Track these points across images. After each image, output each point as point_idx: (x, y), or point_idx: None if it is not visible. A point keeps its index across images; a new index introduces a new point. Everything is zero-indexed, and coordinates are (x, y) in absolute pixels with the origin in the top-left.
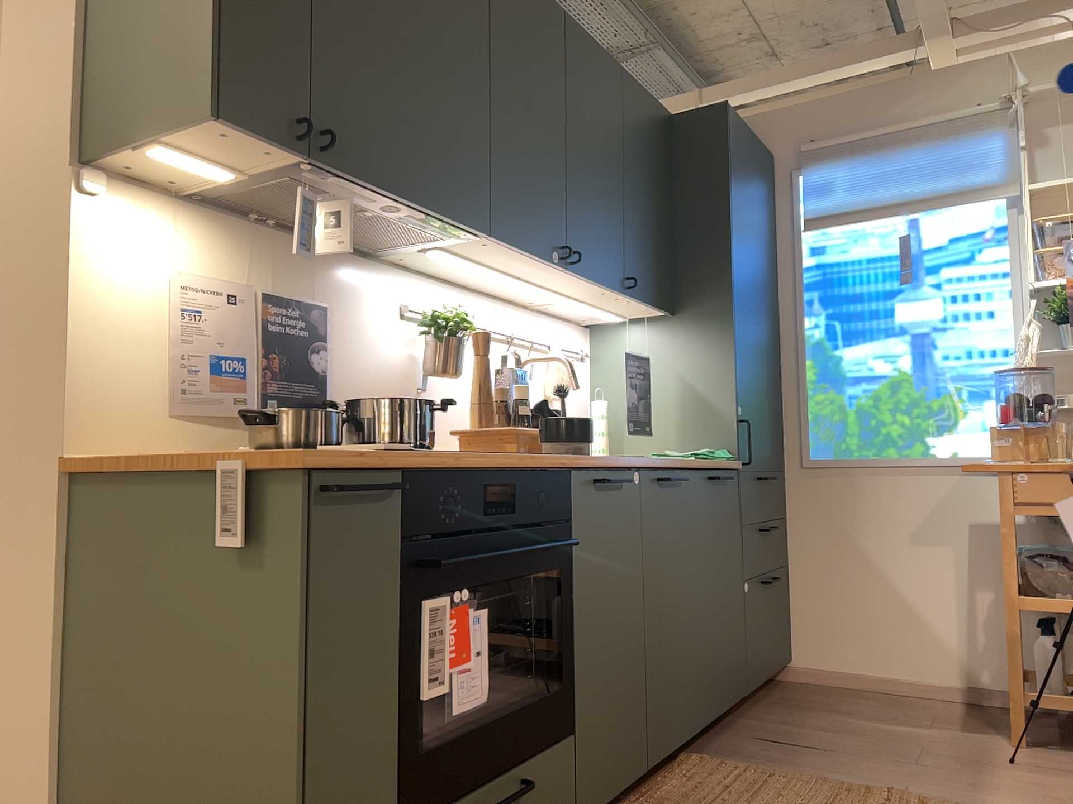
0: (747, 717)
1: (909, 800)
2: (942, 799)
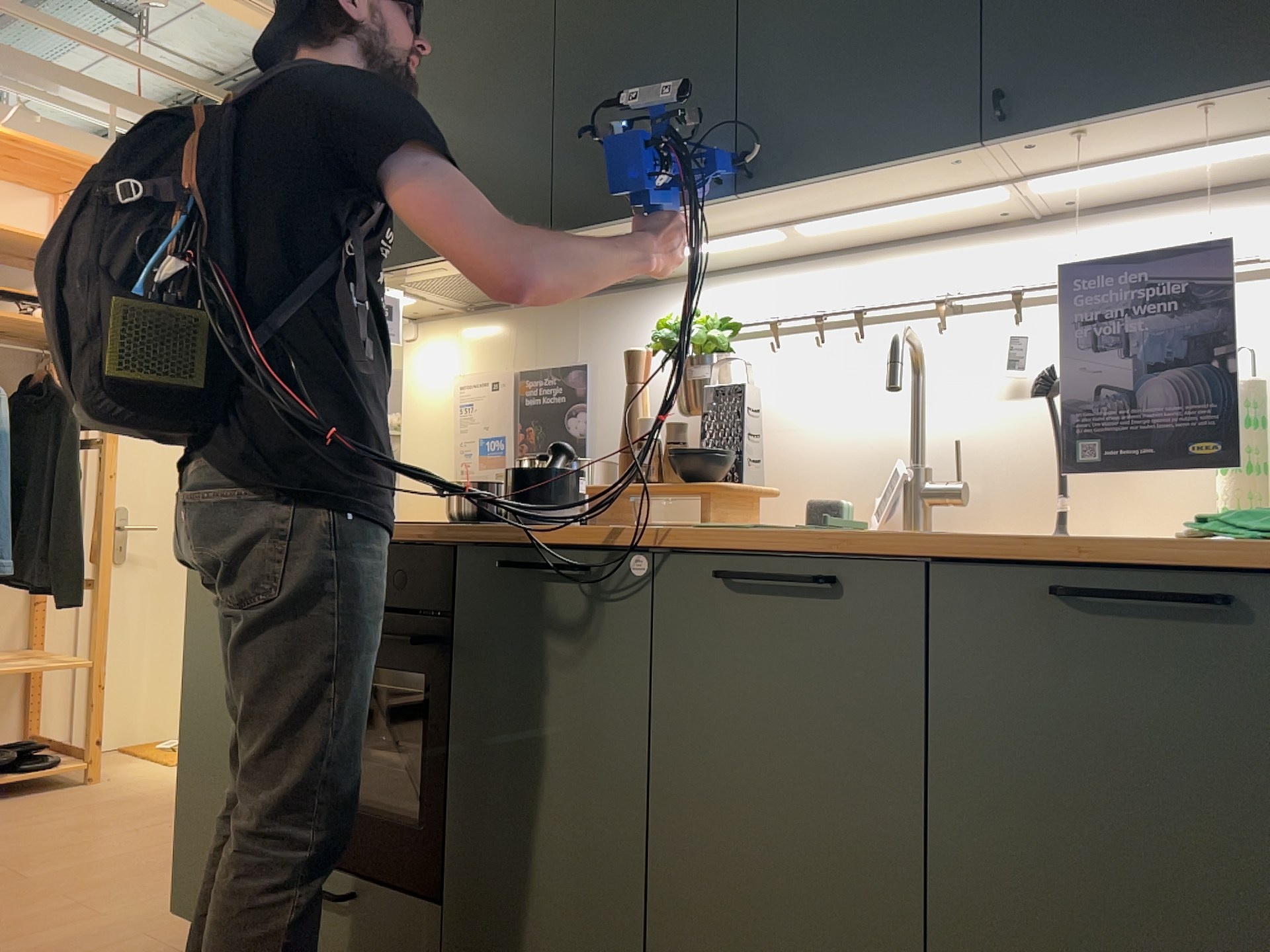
0: None
1: None
2: None
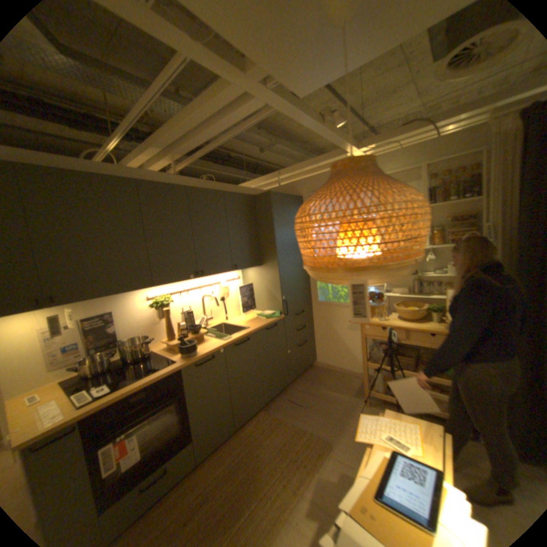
0: (291, 388)
1: (313, 441)
2: (325, 439)
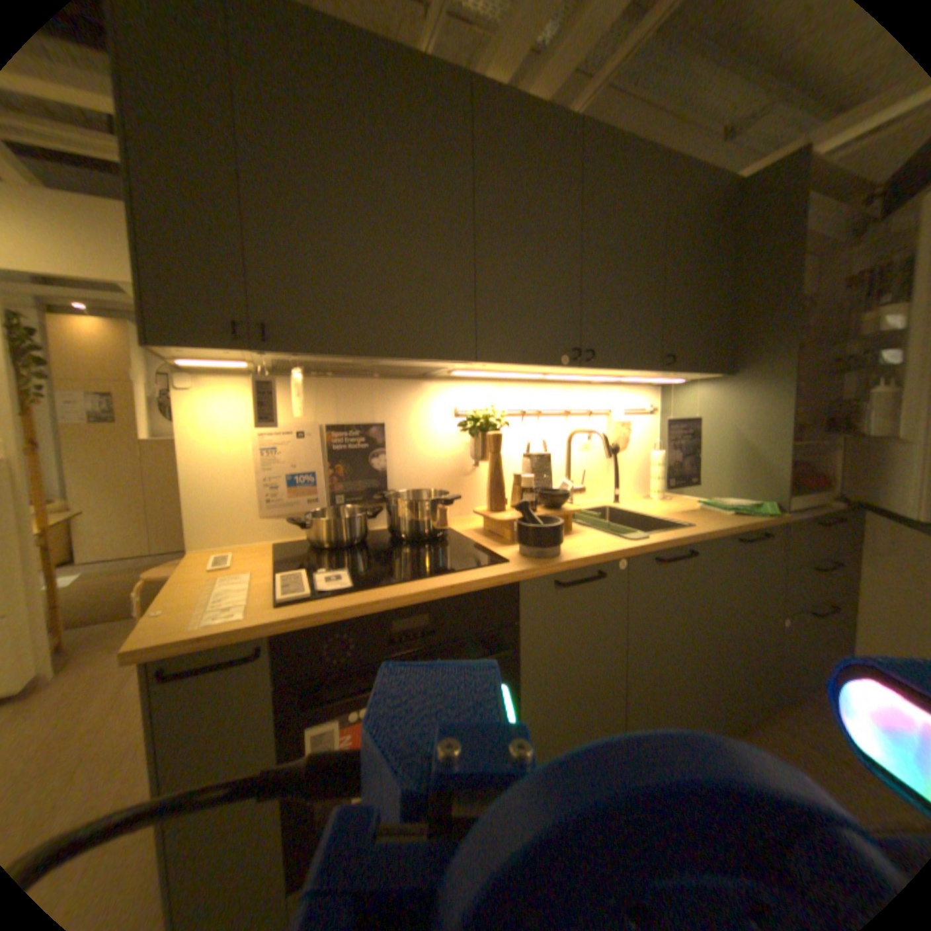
0: (775, 723)
1: None
2: None
